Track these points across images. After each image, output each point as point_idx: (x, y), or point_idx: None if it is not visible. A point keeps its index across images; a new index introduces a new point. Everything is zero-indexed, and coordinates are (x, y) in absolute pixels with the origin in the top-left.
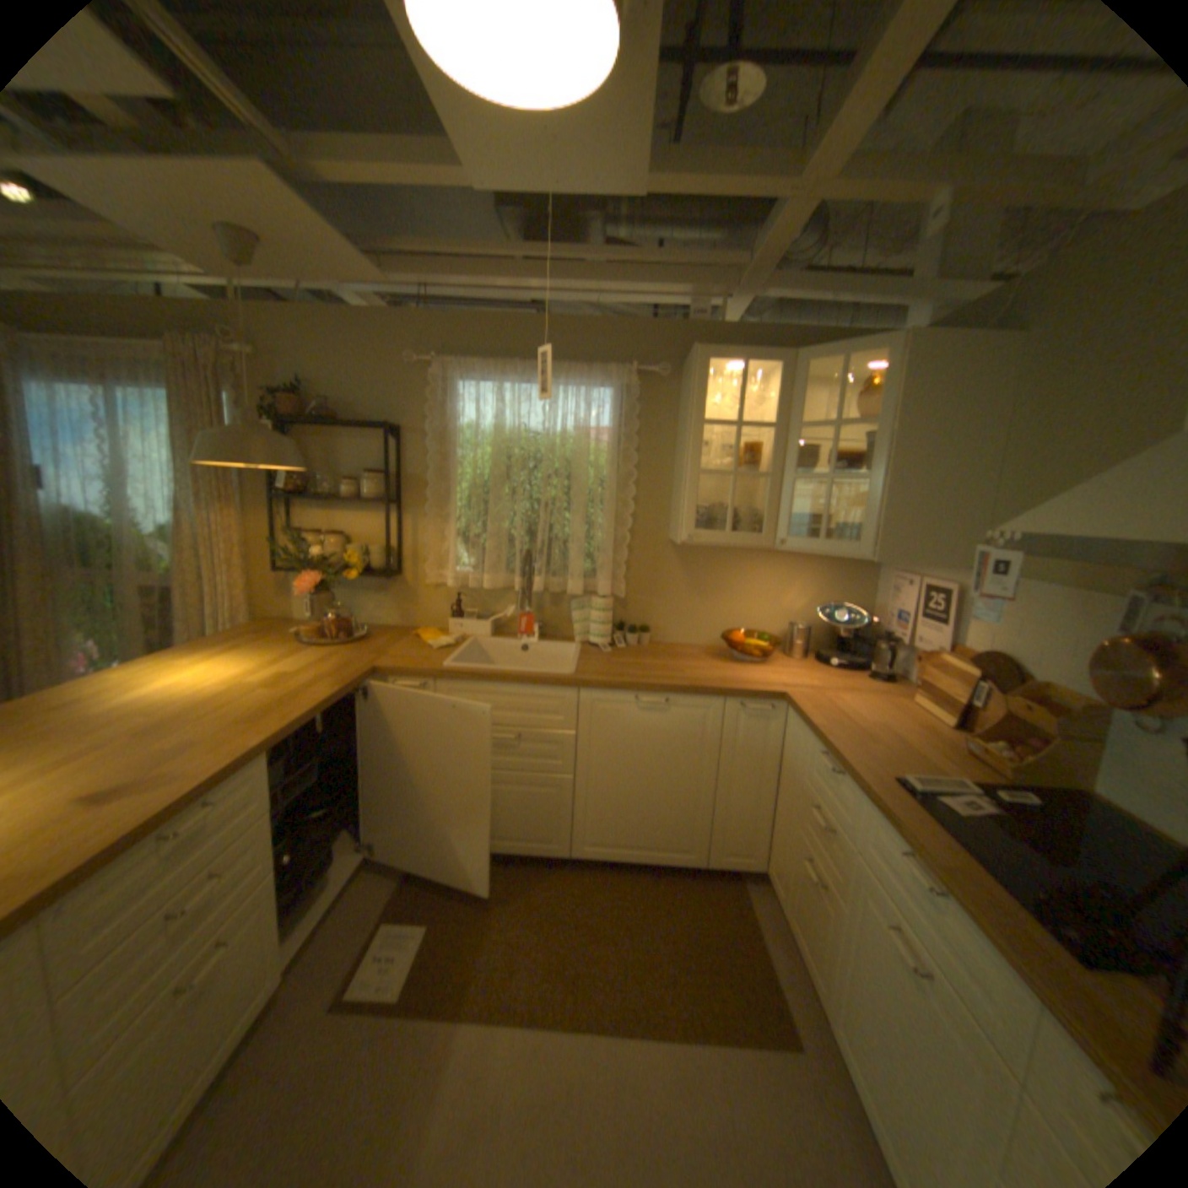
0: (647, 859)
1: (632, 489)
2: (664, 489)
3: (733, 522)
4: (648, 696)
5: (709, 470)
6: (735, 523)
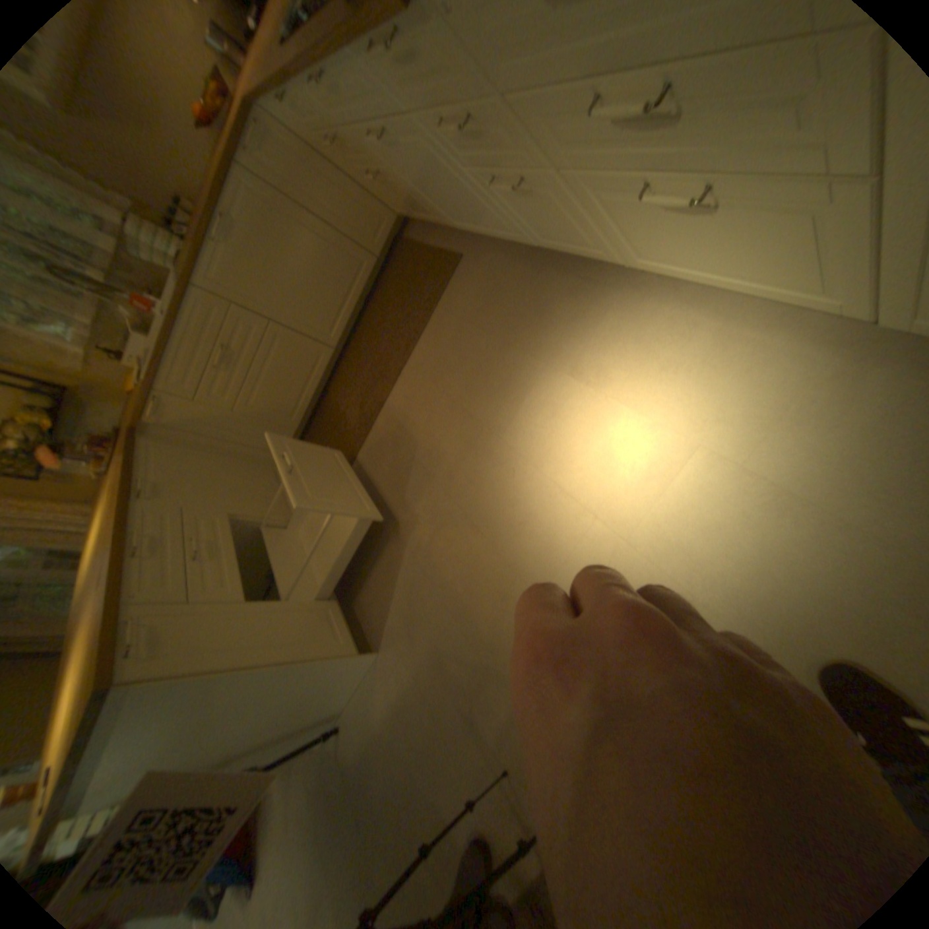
0: (355, 295)
1: None
2: None
3: None
4: (212, 226)
5: None
6: None
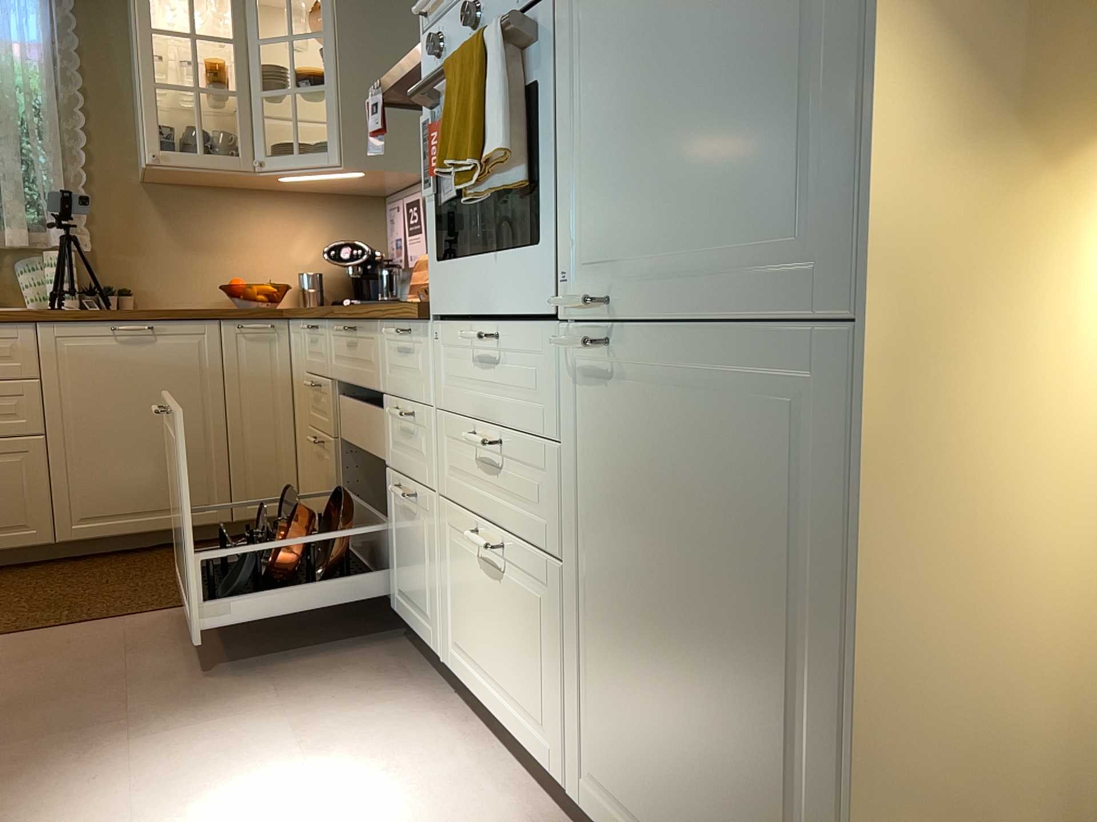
0: (158, 523)
1: (82, 119)
2: (126, 123)
3: (205, 144)
4: (128, 325)
5: (167, 85)
6: (213, 152)
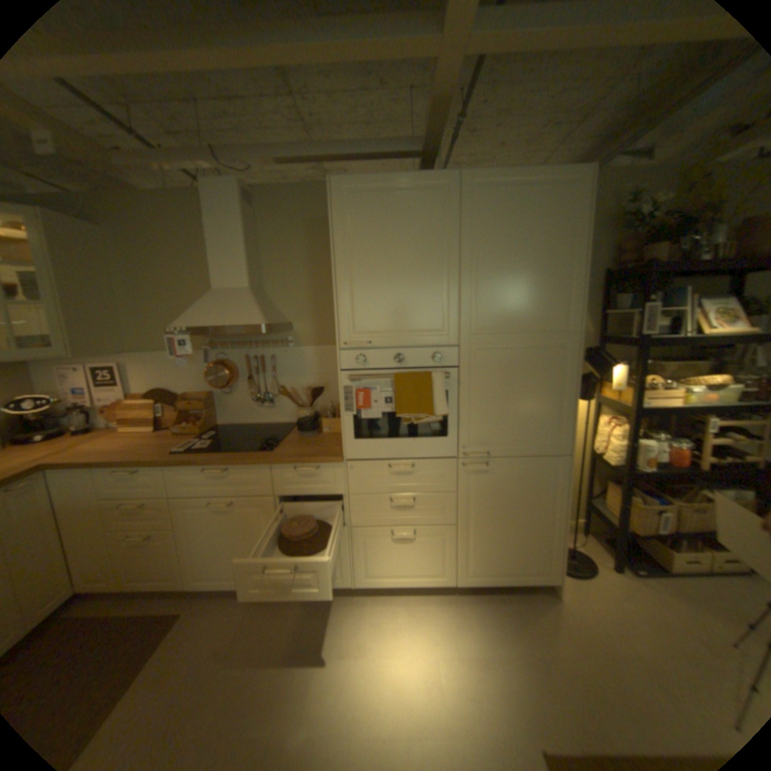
0: None
1: None
2: None
3: None
4: None
5: None
6: None
